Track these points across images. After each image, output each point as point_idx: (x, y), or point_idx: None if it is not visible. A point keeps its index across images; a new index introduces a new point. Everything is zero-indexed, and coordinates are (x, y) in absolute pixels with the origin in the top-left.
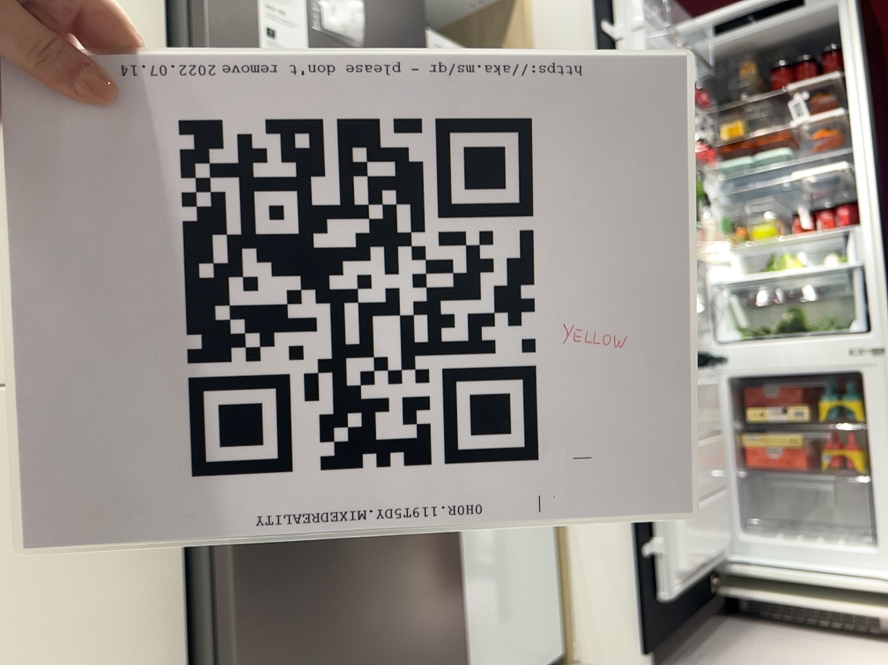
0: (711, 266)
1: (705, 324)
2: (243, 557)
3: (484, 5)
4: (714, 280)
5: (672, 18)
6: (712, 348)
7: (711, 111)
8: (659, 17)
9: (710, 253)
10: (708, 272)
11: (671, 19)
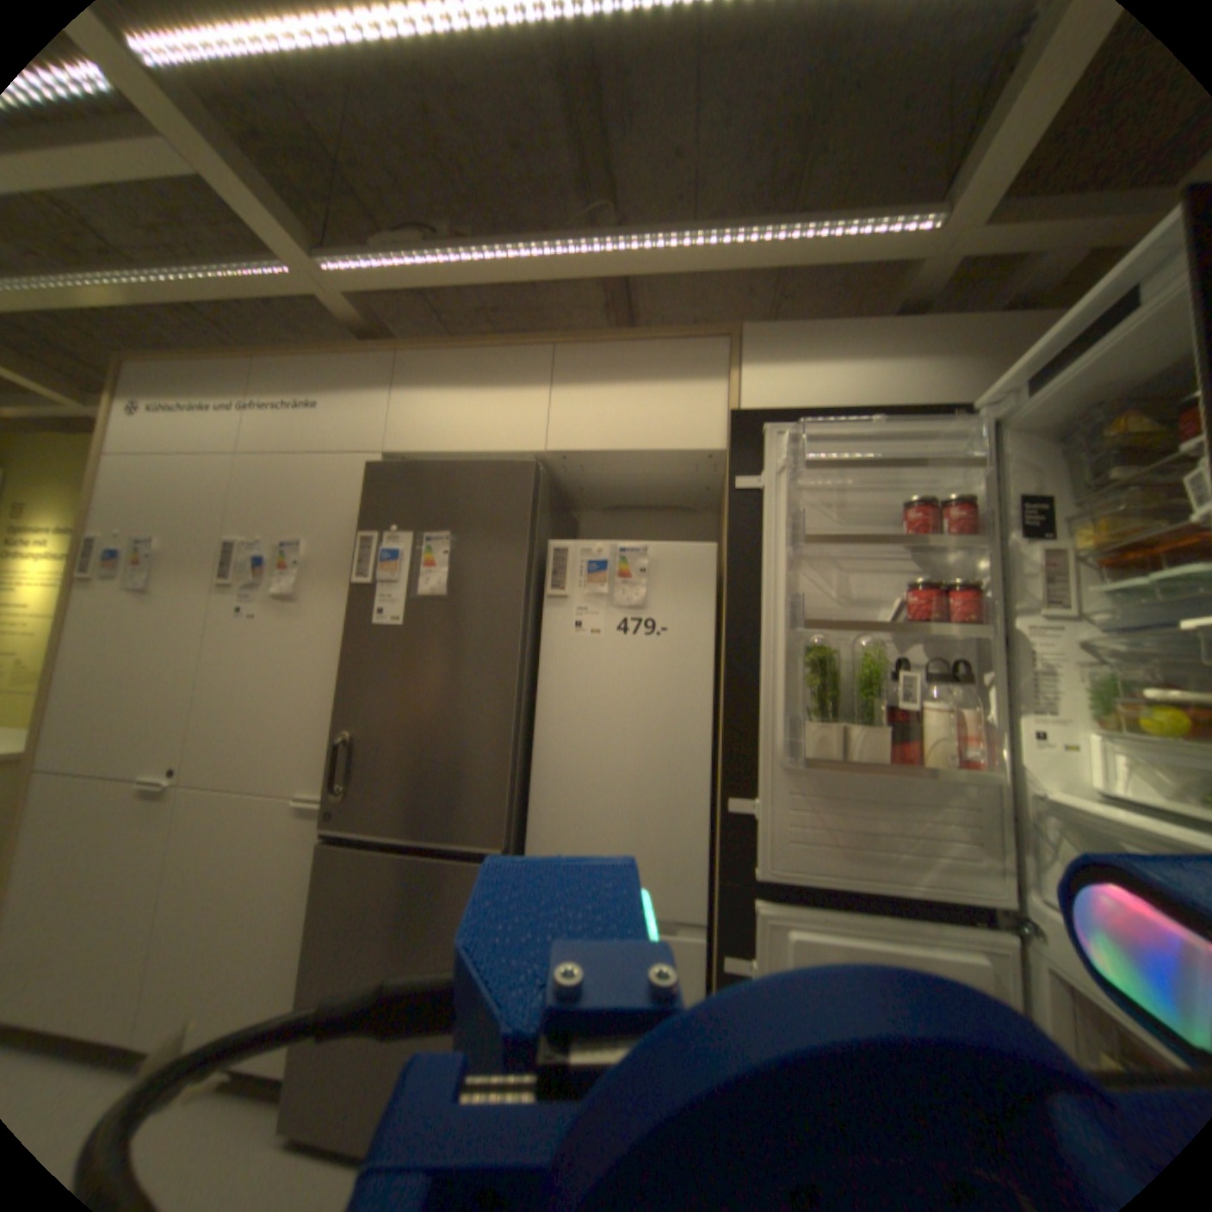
0: (1035, 766)
1: (980, 861)
2: (314, 918)
3: (722, 468)
4: (1086, 785)
5: (912, 413)
6: (1006, 906)
7: (1079, 502)
8: (867, 429)
9: (1035, 743)
10: (1028, 774)
11: (894, 422)
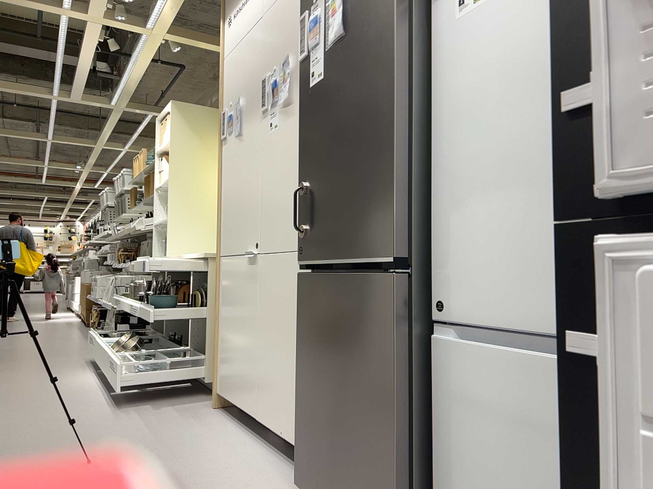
0: None
1: None
2: (300, 329)
3: None
4: None
5: None
6: None
7: None
8: None
9: None
10: None
11: None
